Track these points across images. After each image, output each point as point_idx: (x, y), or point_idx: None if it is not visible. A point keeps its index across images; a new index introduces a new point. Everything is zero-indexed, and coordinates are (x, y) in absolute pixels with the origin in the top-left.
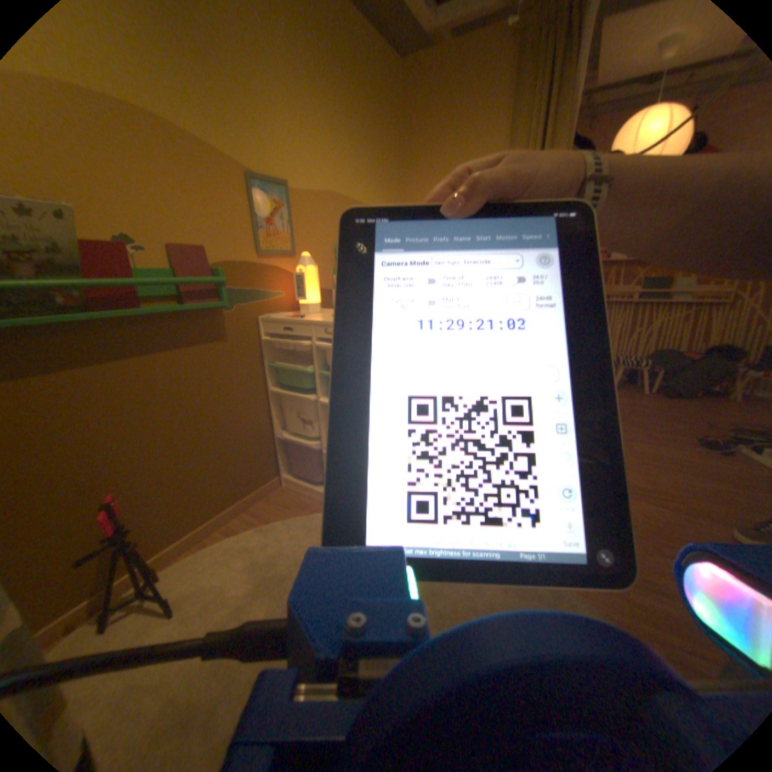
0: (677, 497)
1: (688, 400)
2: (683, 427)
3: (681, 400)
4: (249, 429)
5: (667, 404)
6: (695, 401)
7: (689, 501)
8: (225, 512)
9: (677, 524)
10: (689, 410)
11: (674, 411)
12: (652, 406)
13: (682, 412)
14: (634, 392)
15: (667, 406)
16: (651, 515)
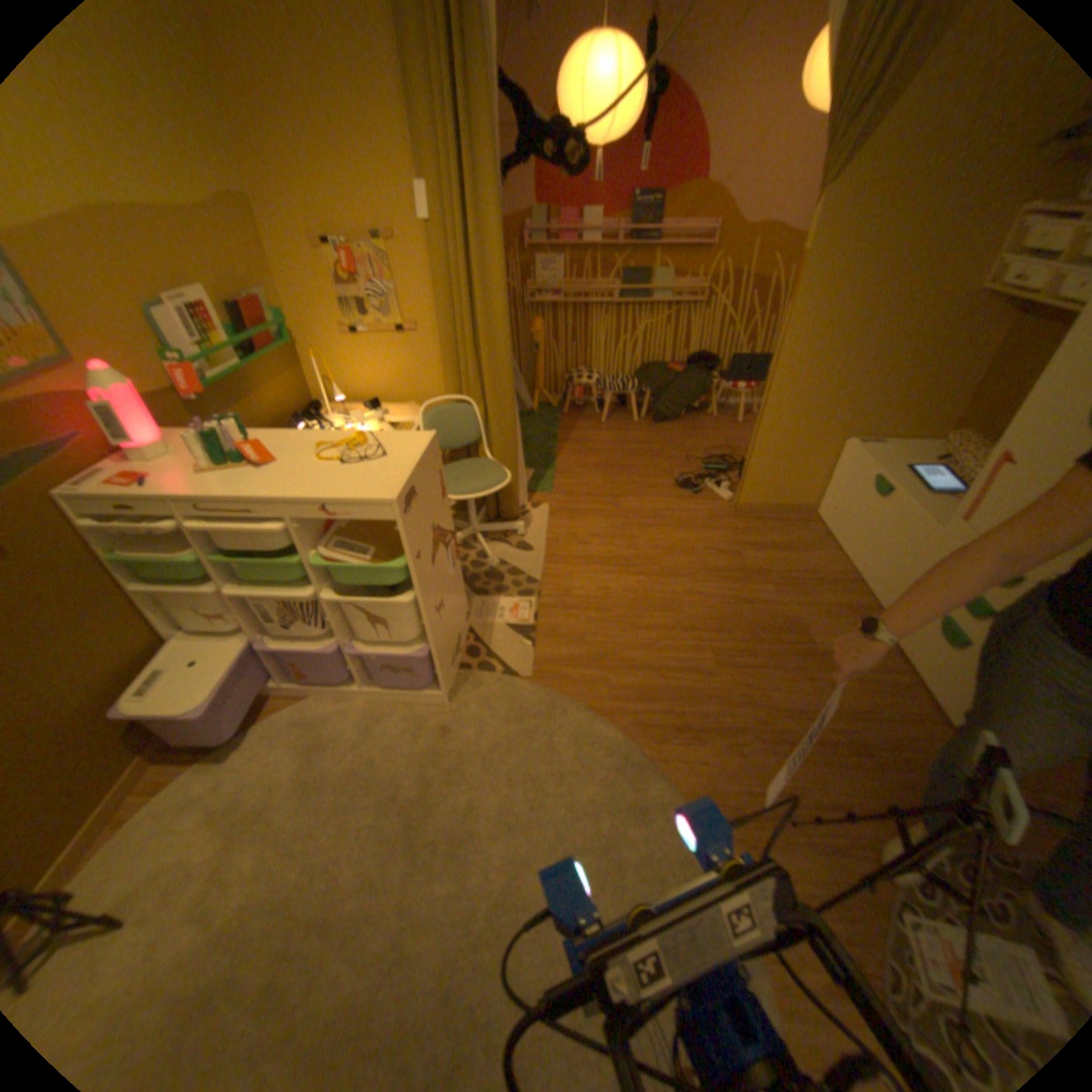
0: (652, 558)
1: (672, 422)
2: (665, 463)
3: (666, 424)
4: (118, 654)
5: (653, 433)
6: (679, 422)
7: (662, 559)
8: (131, 768)
9: (651, 590)
10: (672, 437)
11: (659, 441)
12: (639, 440)
13: (666, 442)
14: (624, 421)
15: (653, 435)
16: (630, 587)
